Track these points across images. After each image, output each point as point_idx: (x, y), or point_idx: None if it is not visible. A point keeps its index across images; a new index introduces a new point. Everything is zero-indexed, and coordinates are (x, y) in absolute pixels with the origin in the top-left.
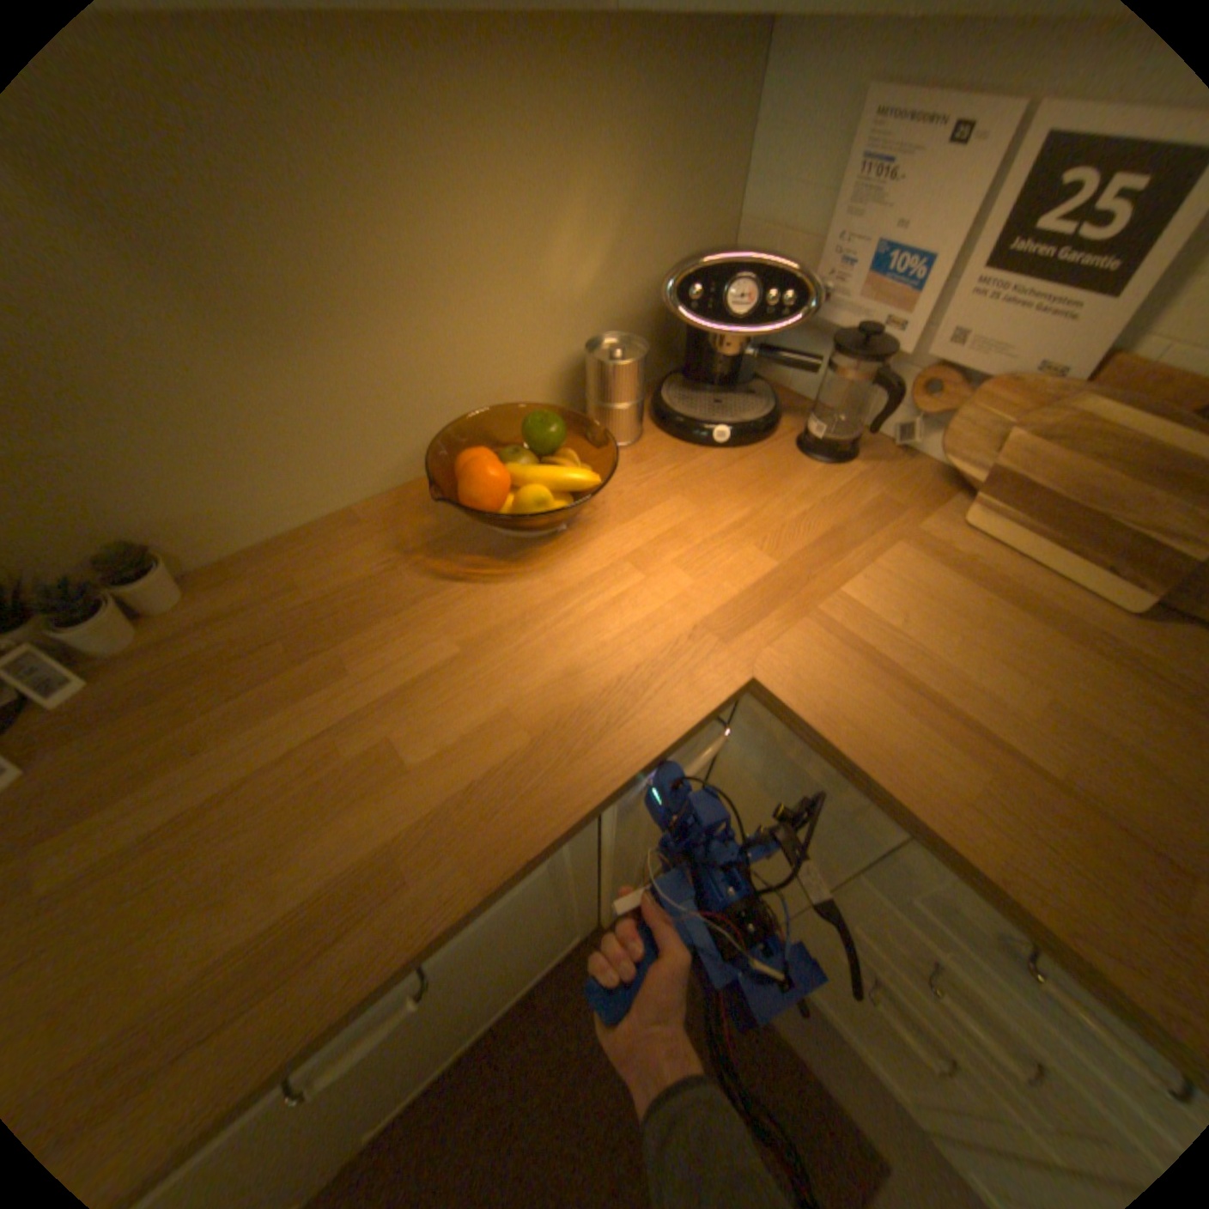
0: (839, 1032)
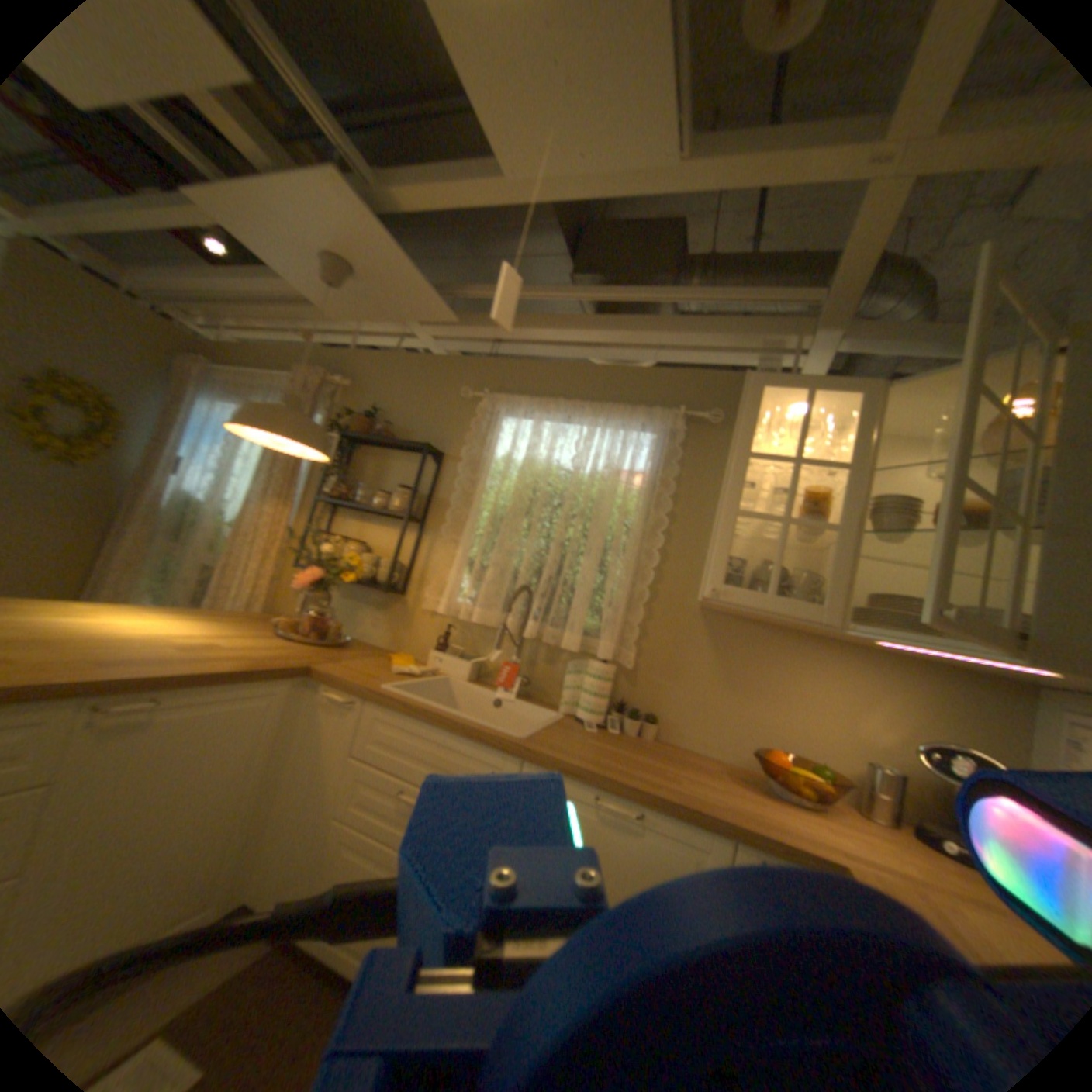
0: None
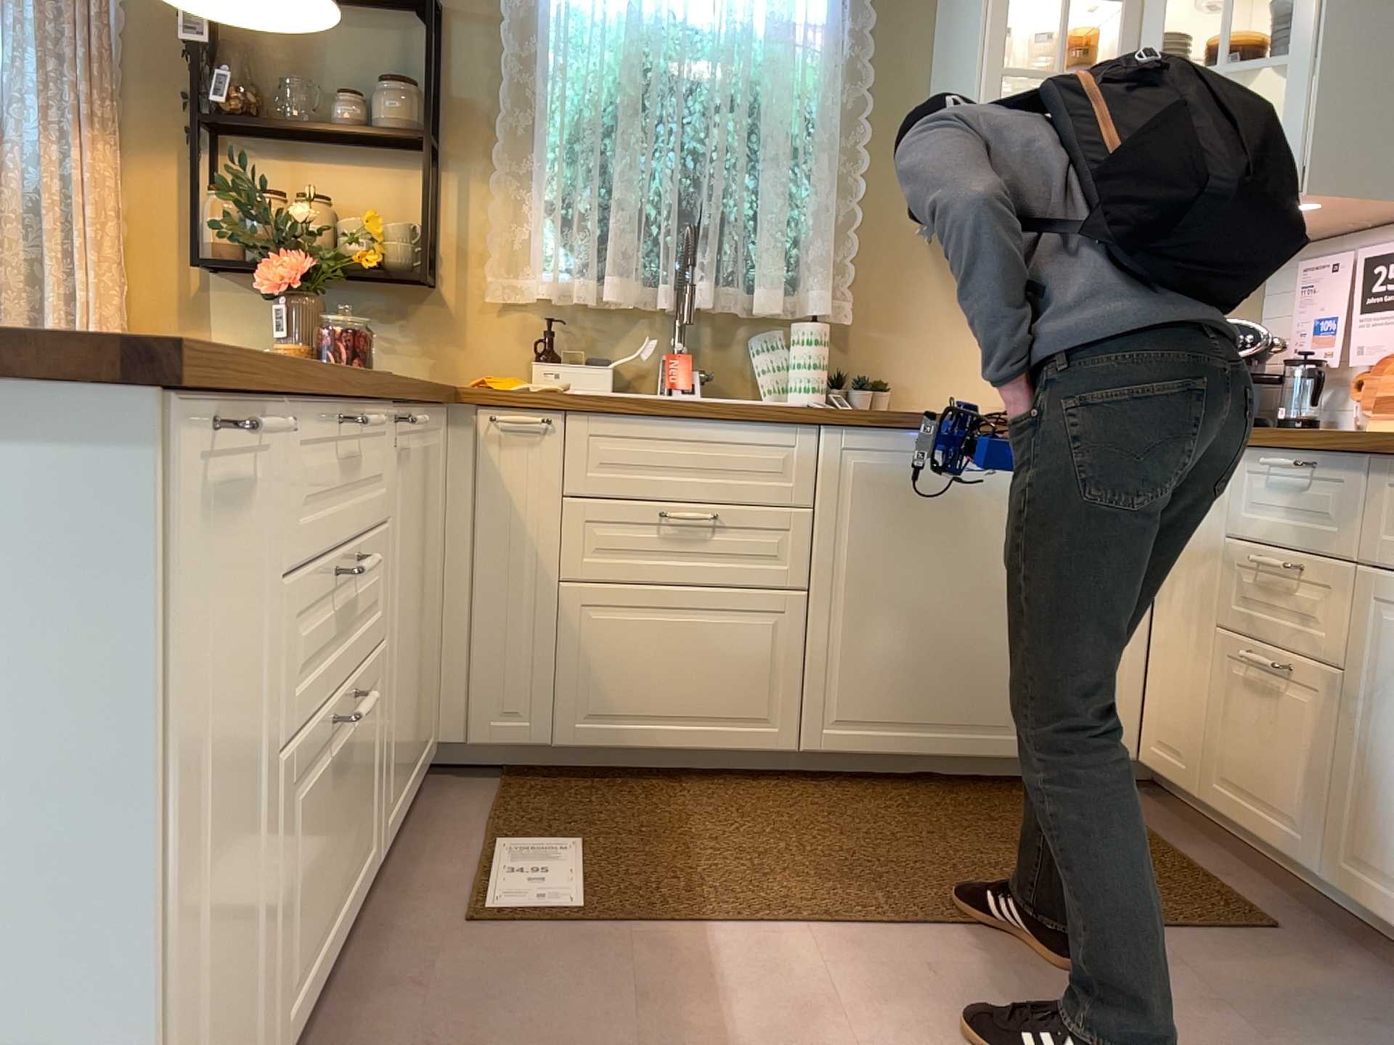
0: (1256, 838)
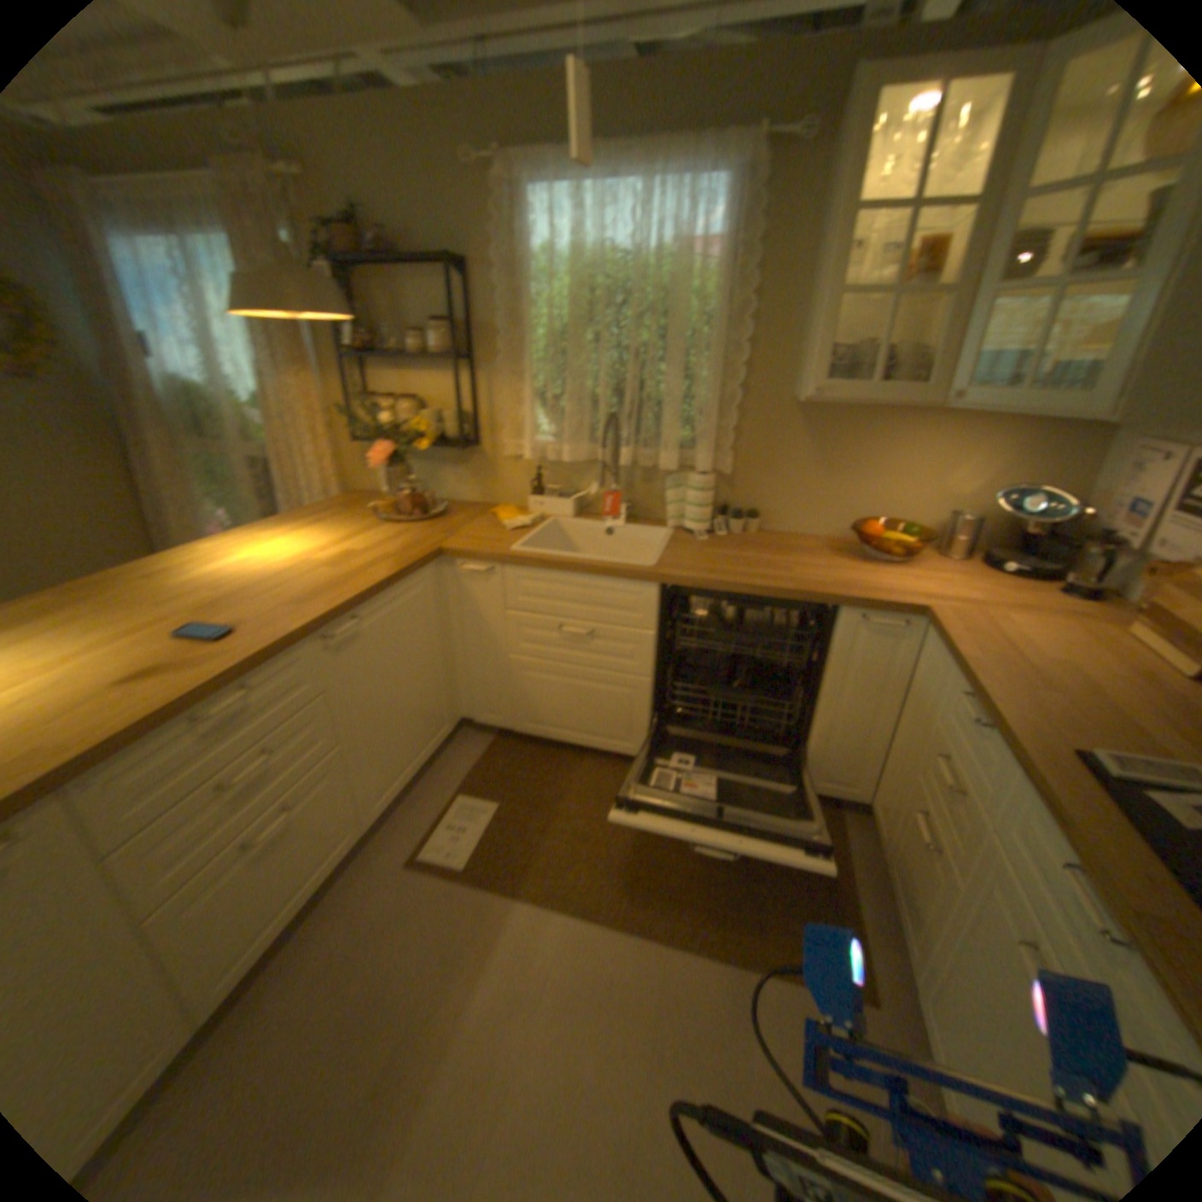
0: (902, 925)
